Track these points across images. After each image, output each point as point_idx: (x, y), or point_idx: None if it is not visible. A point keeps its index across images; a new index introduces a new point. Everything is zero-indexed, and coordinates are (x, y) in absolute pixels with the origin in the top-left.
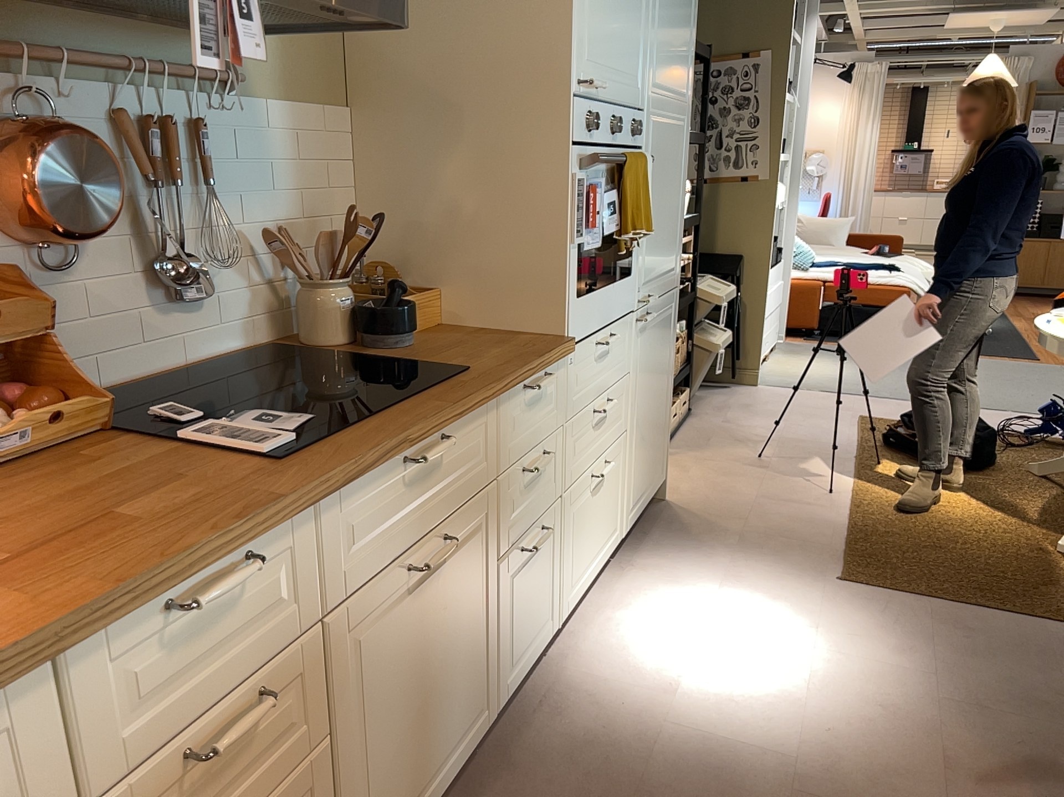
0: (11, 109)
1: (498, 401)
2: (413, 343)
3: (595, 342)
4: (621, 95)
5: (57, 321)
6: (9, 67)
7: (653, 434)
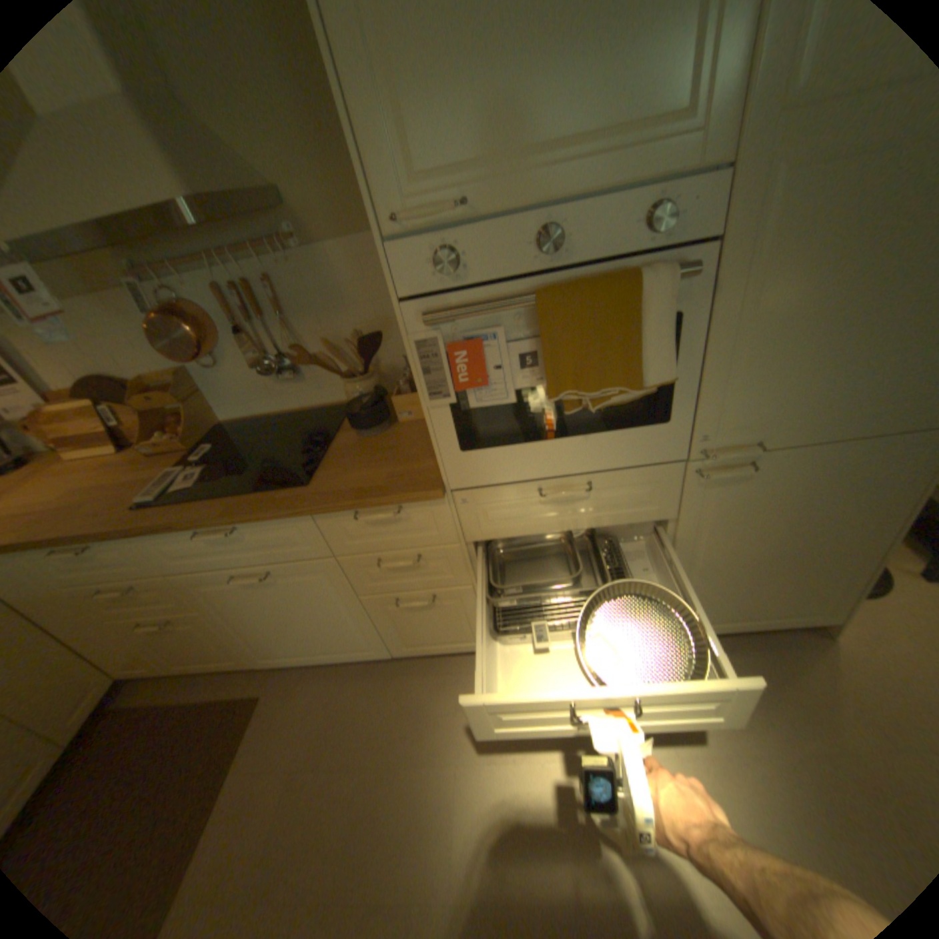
0: (156, 297)
1: (310, 516)
2: (371, 436)
3: (533, 488)
4: (583, 171)
5: (222, 386)
6: (155, 273)
7: (778, 582)
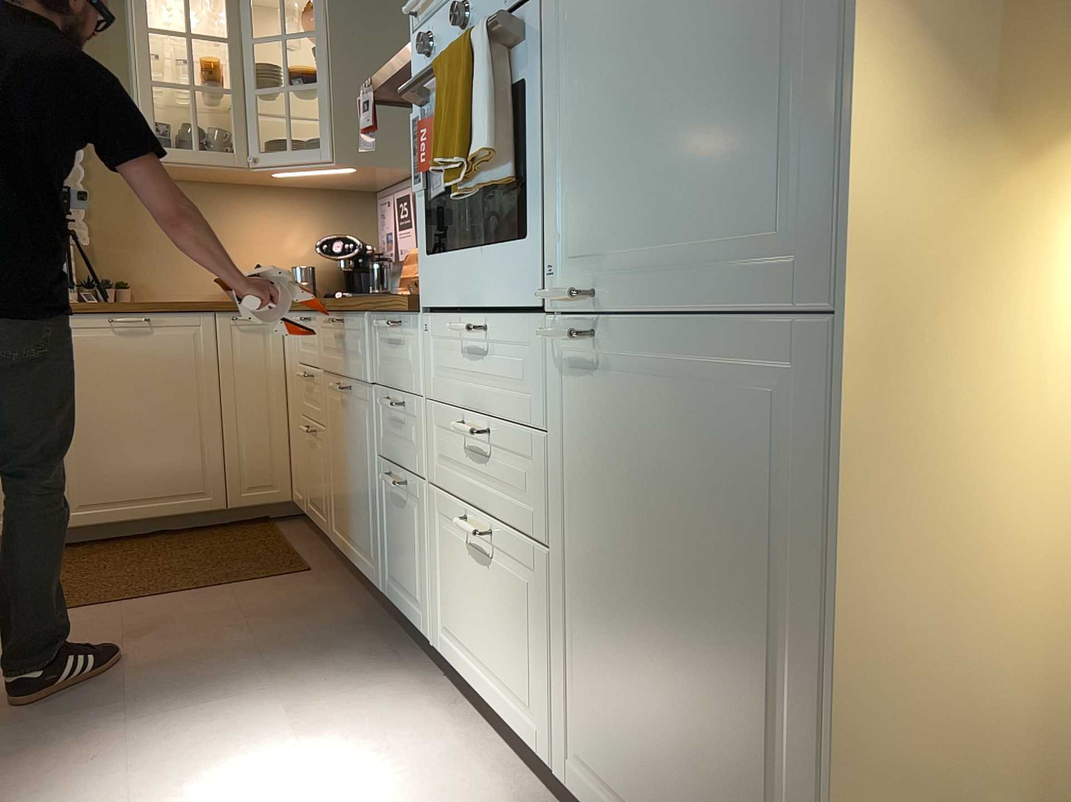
0: None
1: (370, 320)
2: None
3: (460, 325)
4: None
5: None
6: None
7: (679, 717)
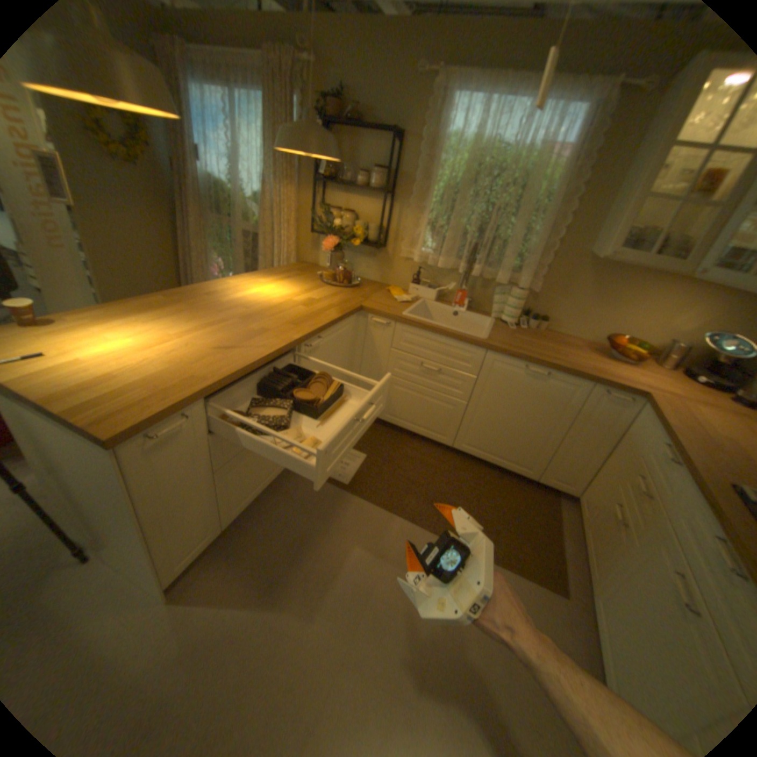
0: None
1: None
2: None
3: None
4: None
5: None
6: None
7: None
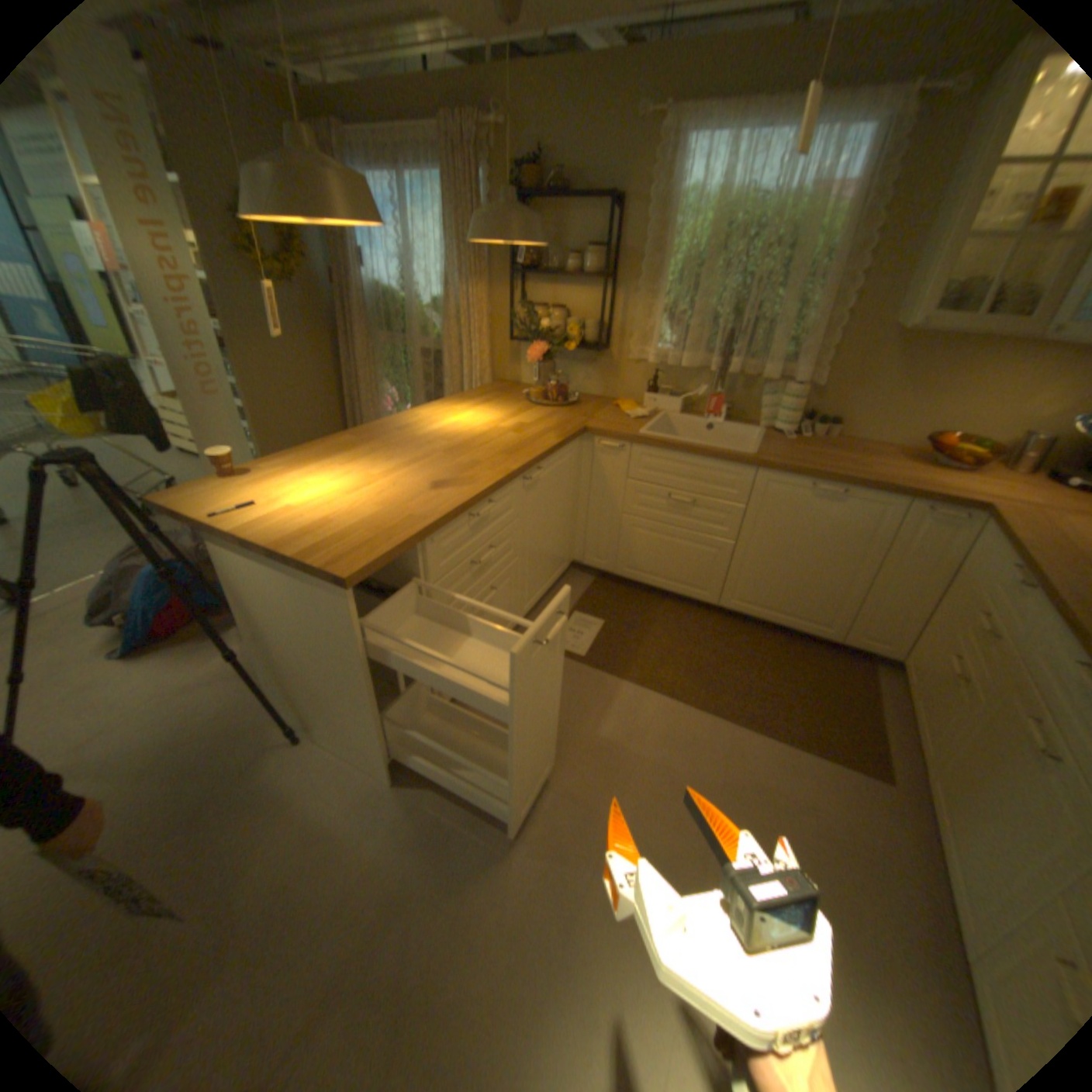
0: None
1: None
2: None
3: None
4: None
5: None
6: None
7: None
